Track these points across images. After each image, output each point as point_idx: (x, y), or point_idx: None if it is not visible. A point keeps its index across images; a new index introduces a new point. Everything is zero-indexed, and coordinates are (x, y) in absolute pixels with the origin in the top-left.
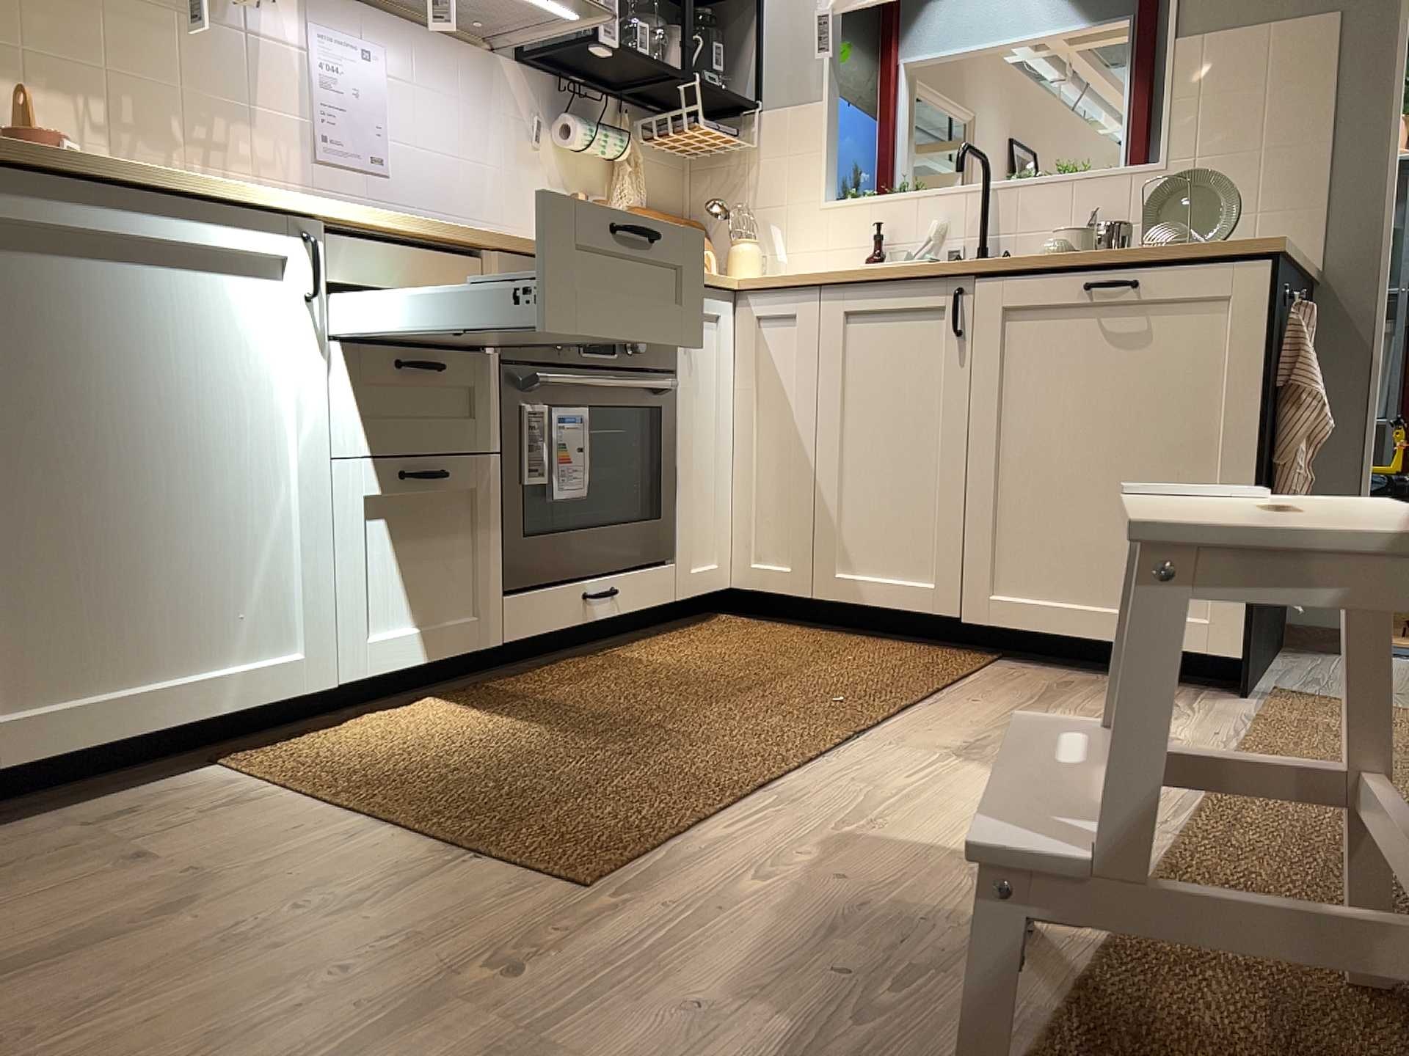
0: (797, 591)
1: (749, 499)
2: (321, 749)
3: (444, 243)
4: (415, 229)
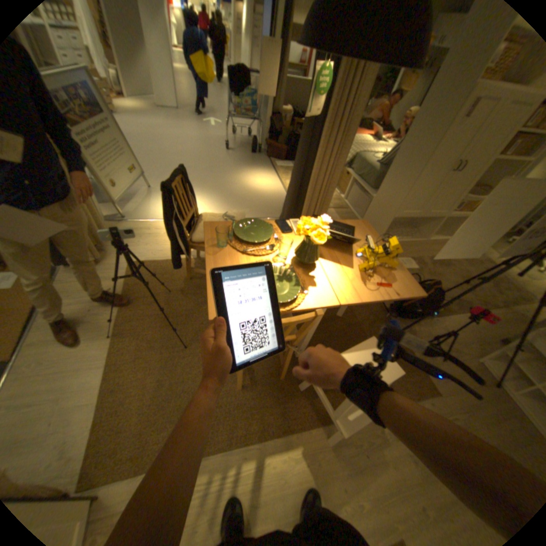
0: None
1: None
2: None
3: None
4: None
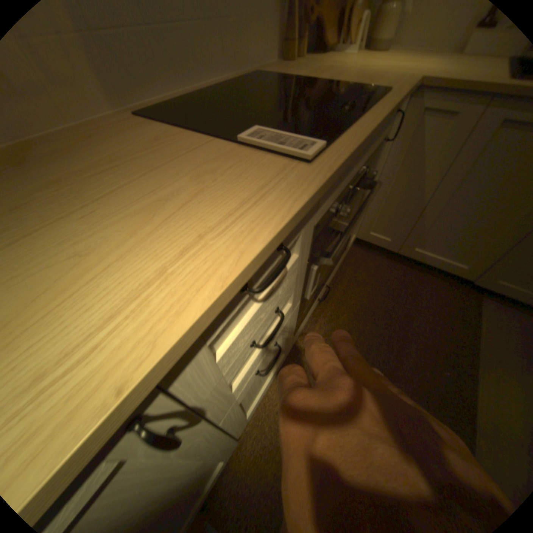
0: (387, 250)
1: (375, 209)
2: (240, 492)
3: (284, 235)
4: (261, 262)
